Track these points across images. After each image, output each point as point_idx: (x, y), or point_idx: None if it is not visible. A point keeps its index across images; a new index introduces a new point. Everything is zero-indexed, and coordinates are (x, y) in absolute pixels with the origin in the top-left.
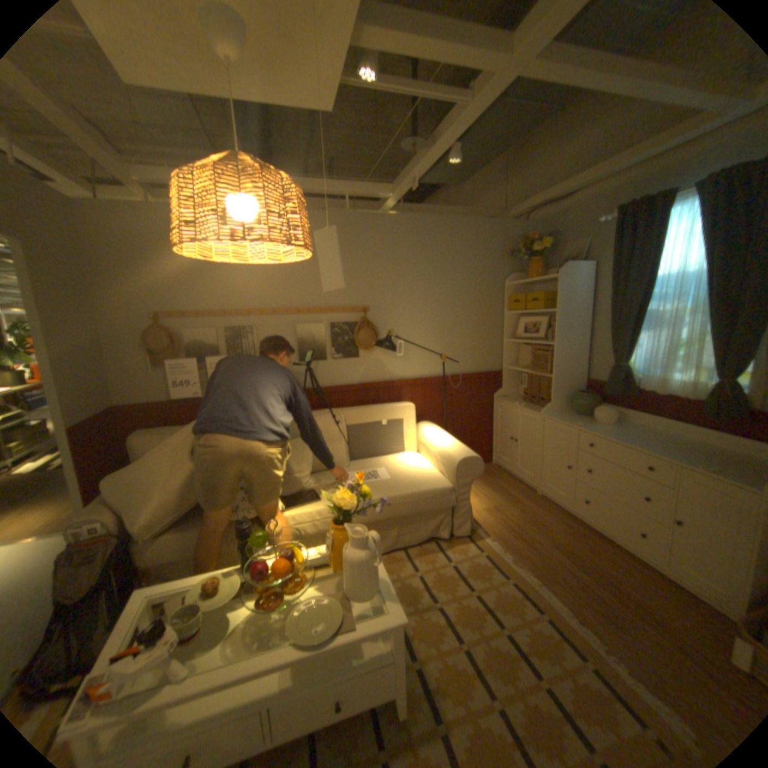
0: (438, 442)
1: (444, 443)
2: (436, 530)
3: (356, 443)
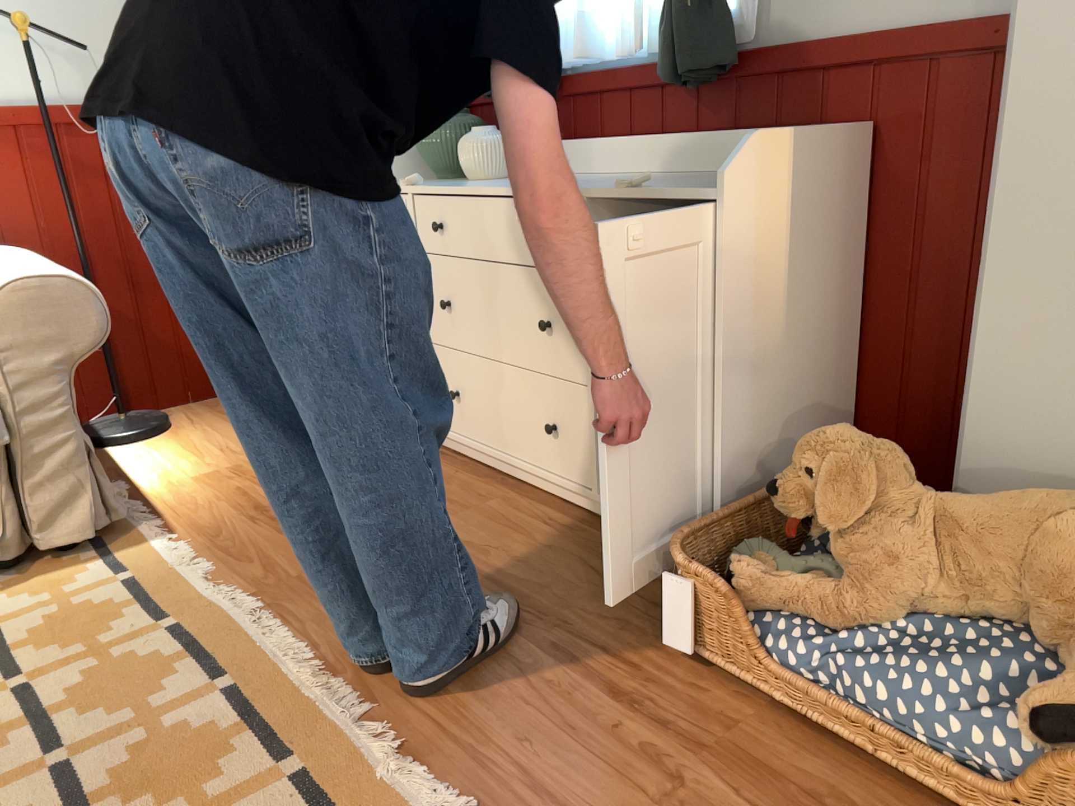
0: None
1: None
2: None
3: None
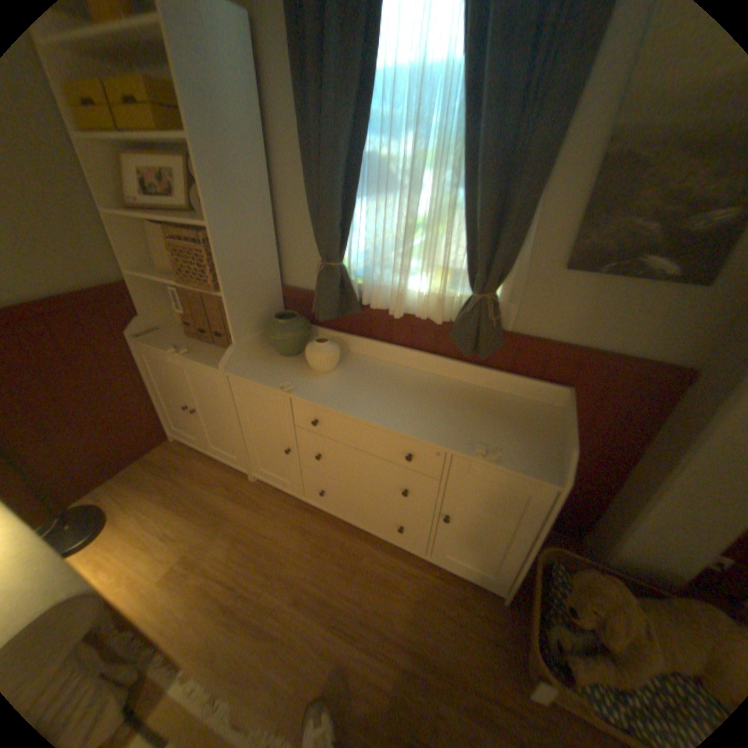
0: None
1: None
2: None
3: None
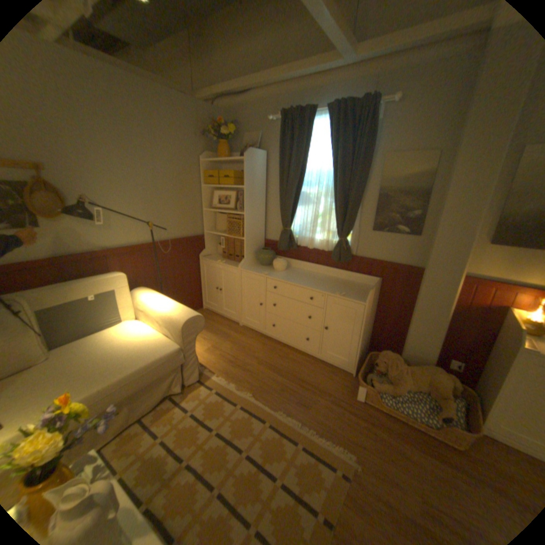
0: (158, 307)
1: (164, 307)
2: (168, 387)
3: (55, 330)
